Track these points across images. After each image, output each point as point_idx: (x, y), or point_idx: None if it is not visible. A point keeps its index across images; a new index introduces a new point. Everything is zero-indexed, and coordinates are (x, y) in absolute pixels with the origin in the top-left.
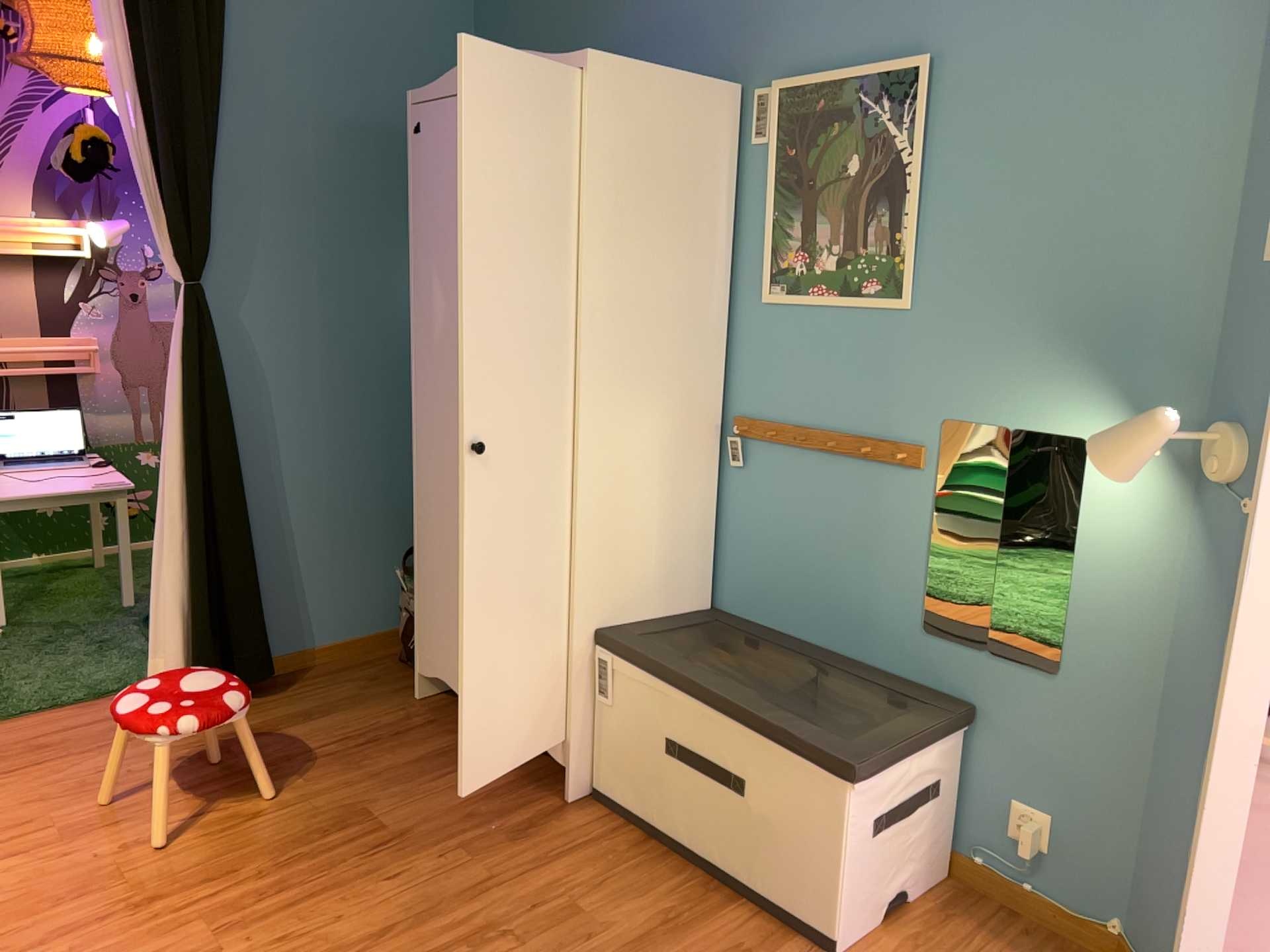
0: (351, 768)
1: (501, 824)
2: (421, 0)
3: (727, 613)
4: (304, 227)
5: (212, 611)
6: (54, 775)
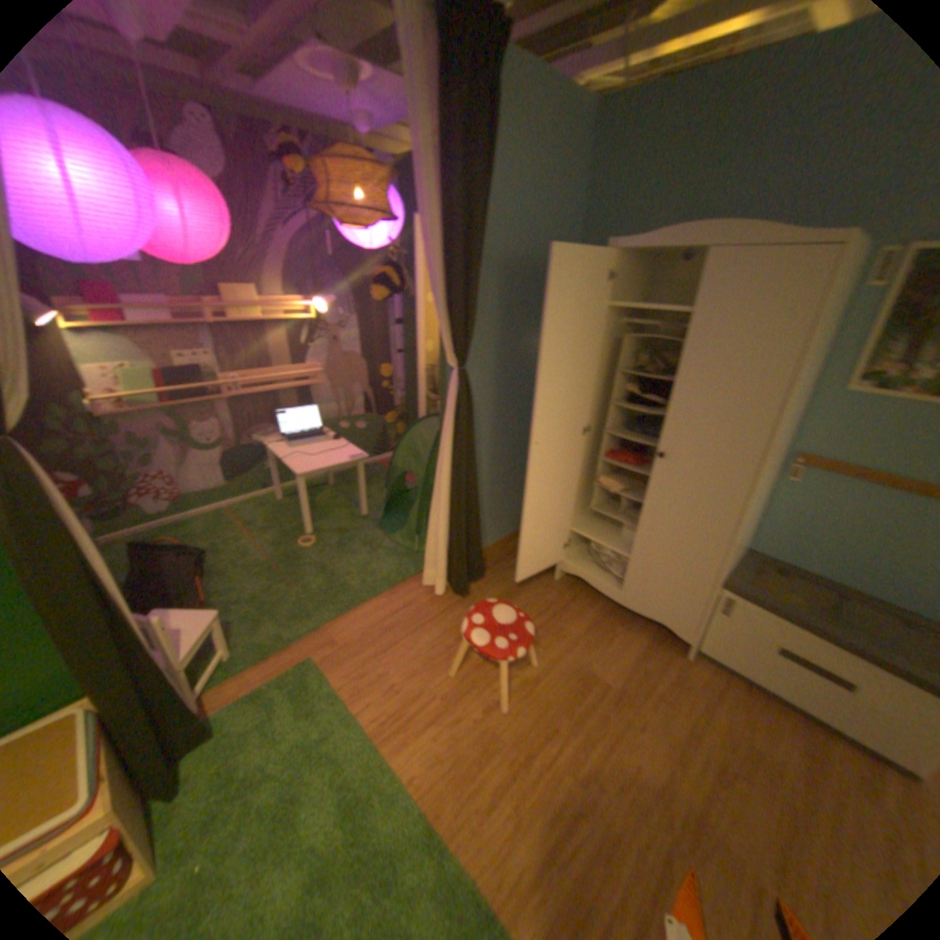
0: (562, 638)
1: (669, 680)
2: (569, 159)
3: (774, 559)
4: (504, 321)
5: (463, 548)
6: (411, 653)
